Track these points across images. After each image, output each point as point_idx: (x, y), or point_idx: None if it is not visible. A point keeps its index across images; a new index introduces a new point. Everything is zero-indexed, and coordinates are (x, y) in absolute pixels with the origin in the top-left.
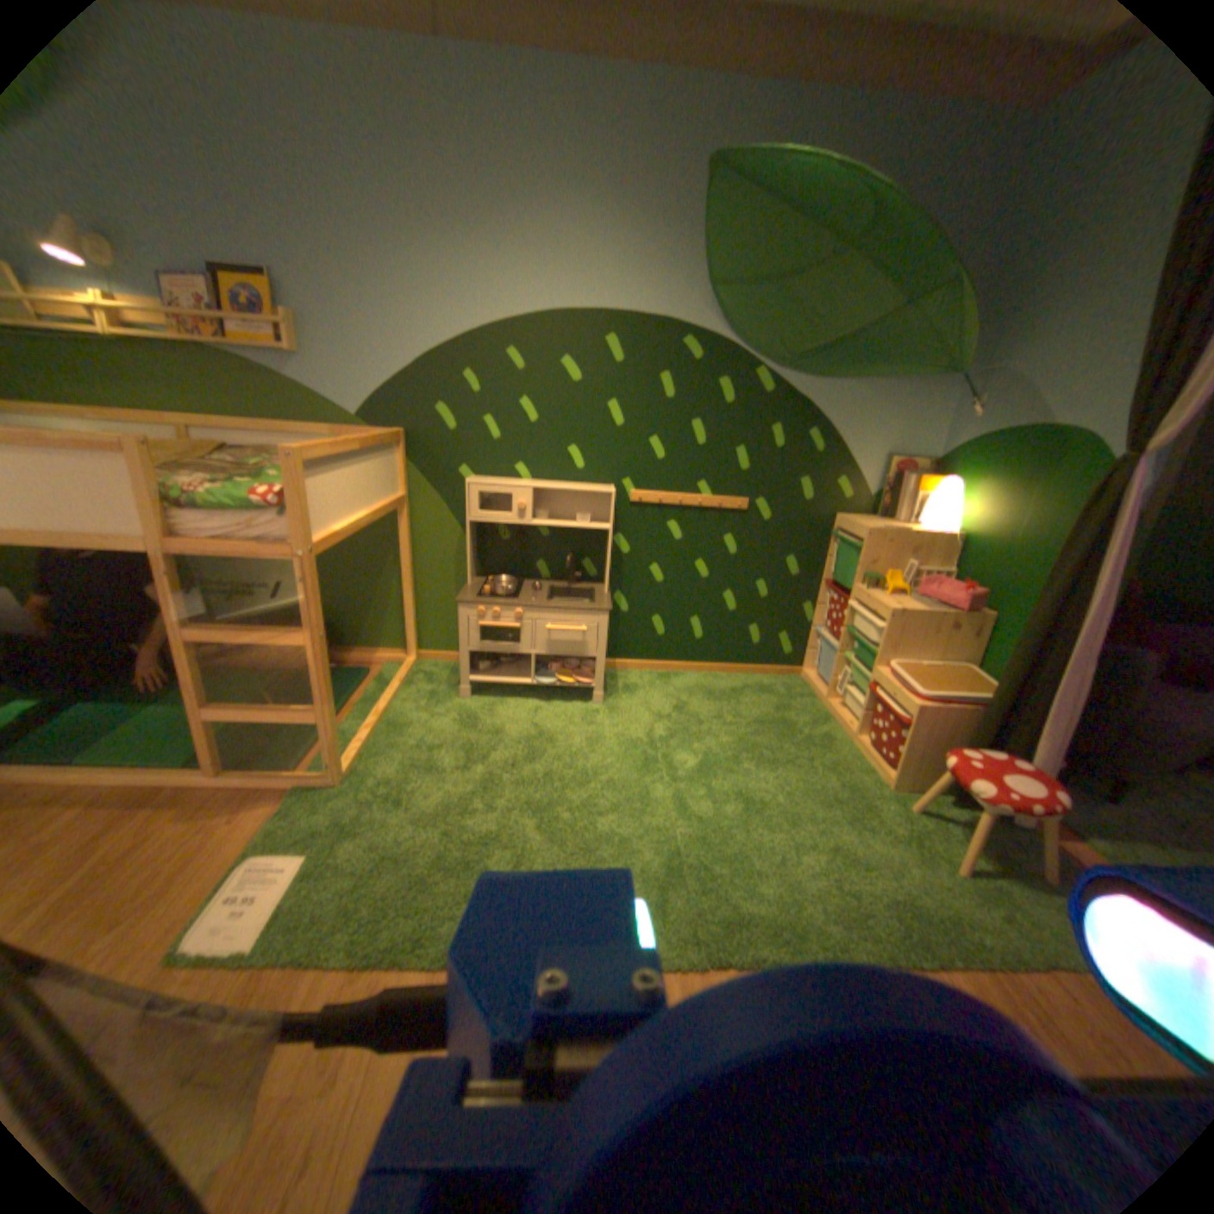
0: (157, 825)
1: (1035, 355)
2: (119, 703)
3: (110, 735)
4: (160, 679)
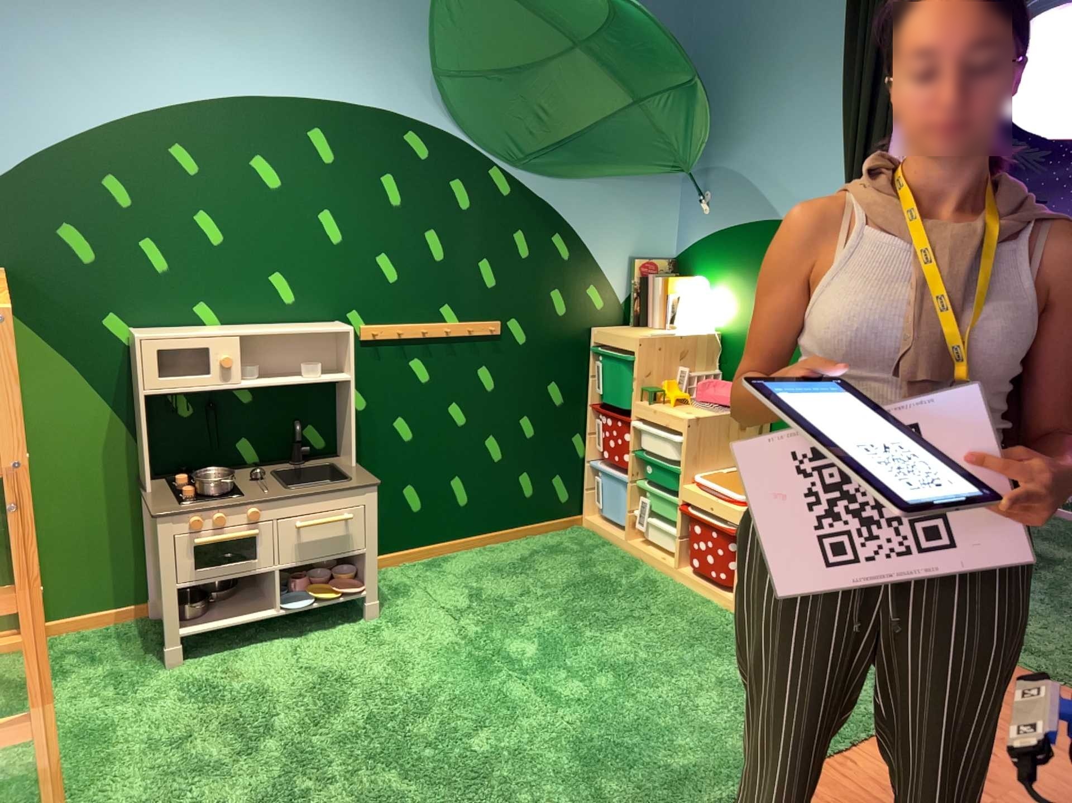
0: None
1: (746, 163)
2: None
3: None
4: None
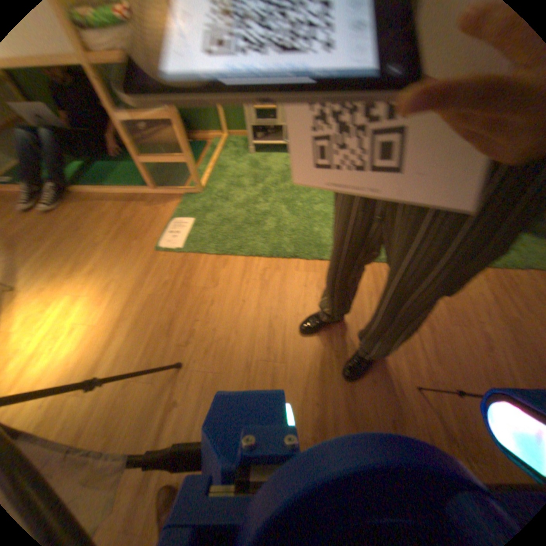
0: (138, 206)
1: None
2: (109, 160)
3: (110, 173)
4: (120, 150)
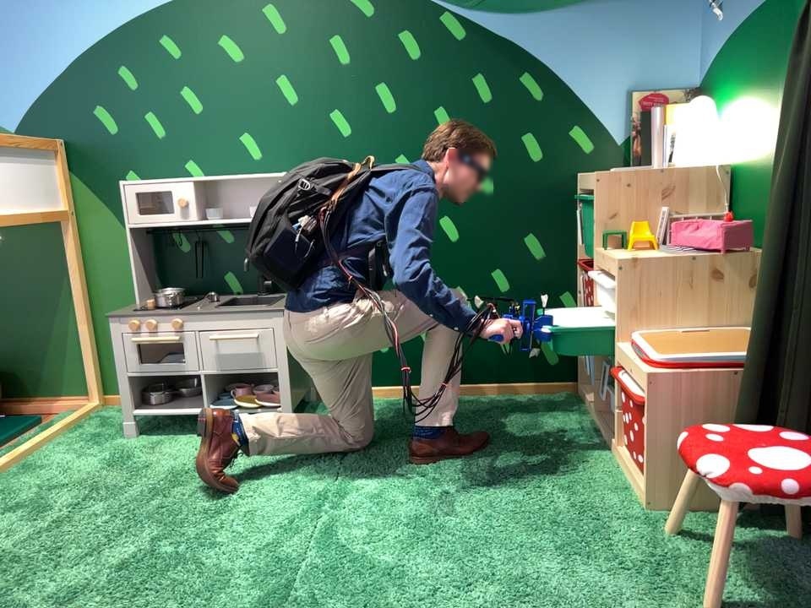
0: None
1: None
2: None
3: None
4: None
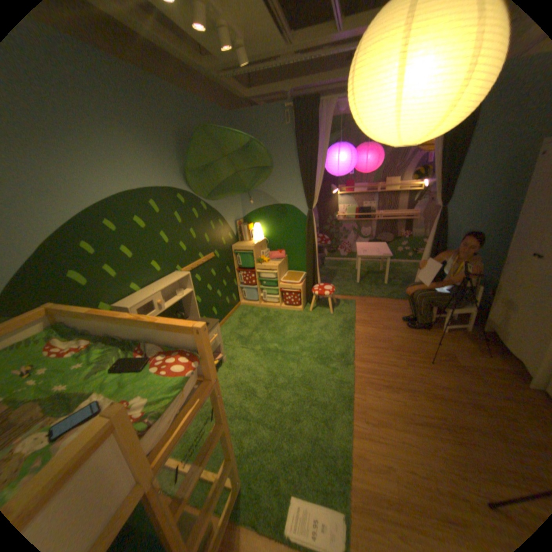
0: None
1: (265, 186)
2: None
3: None
4: None
